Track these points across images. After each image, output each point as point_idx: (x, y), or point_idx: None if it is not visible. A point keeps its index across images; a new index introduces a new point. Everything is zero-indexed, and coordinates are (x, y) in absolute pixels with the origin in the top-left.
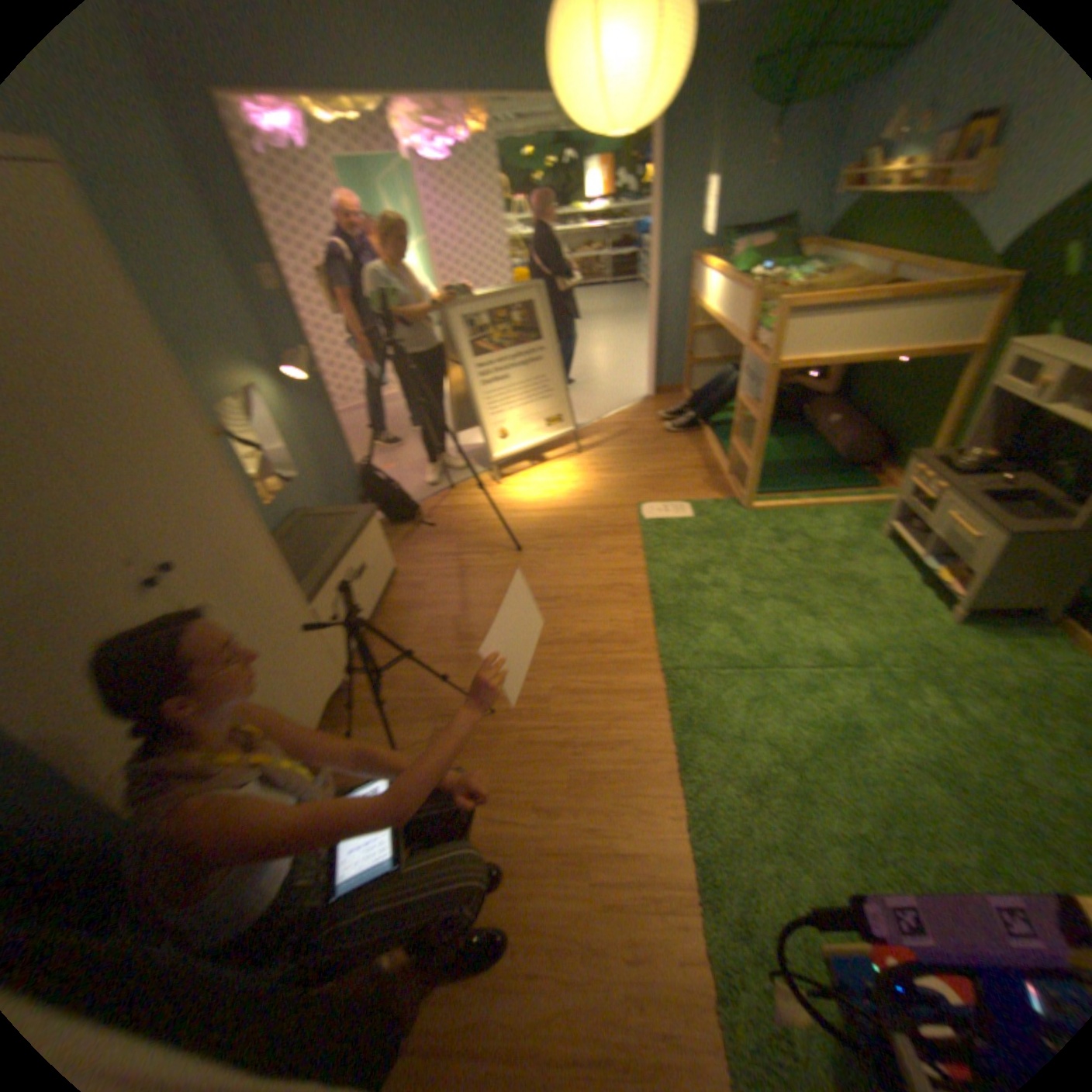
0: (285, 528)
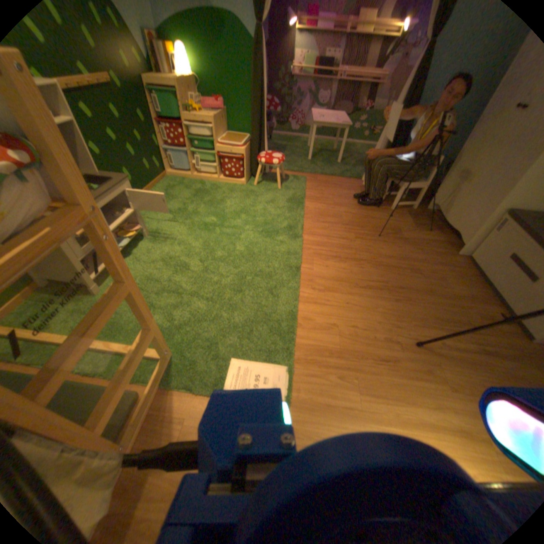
0: None
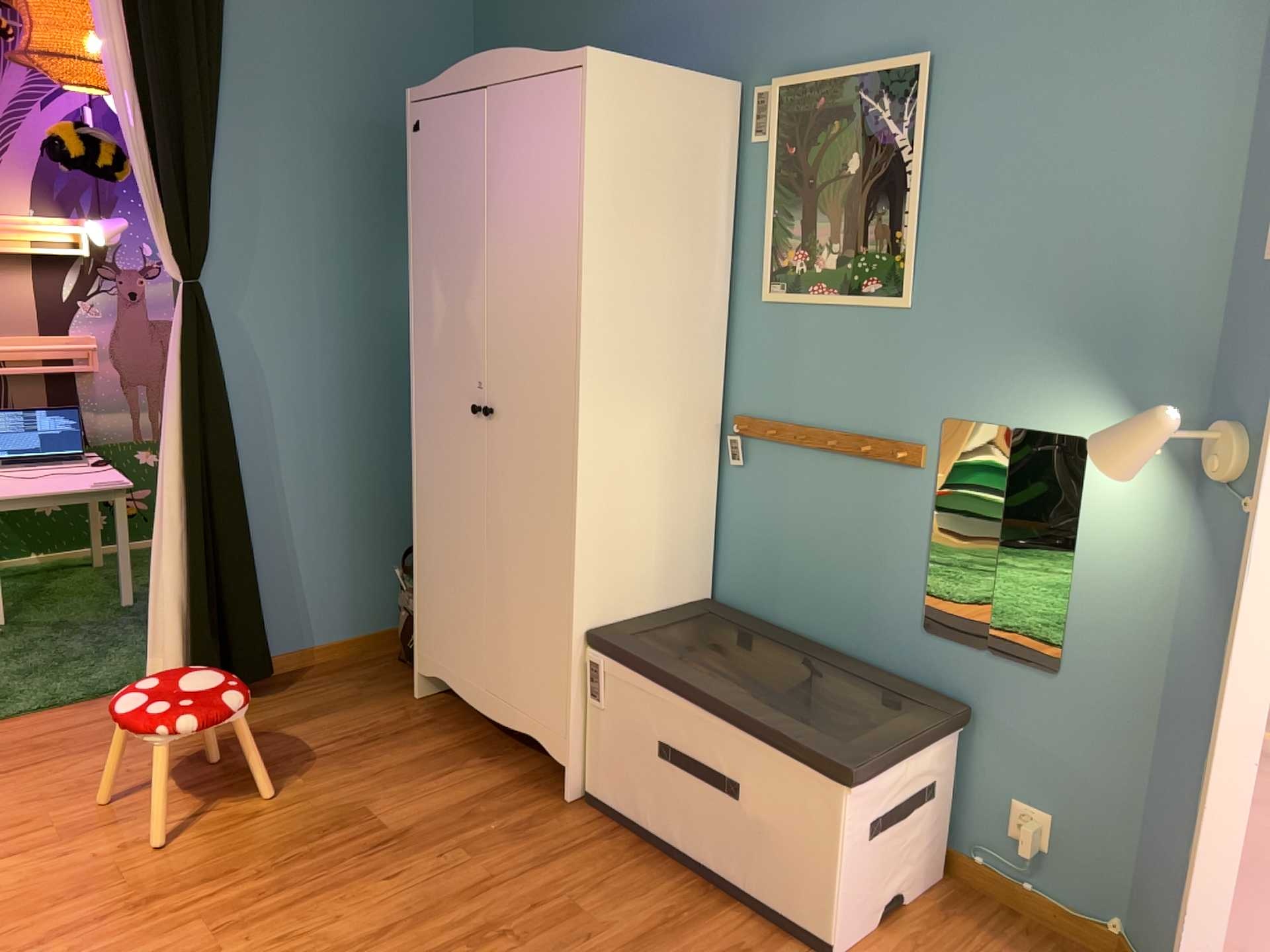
0: (896, 679)
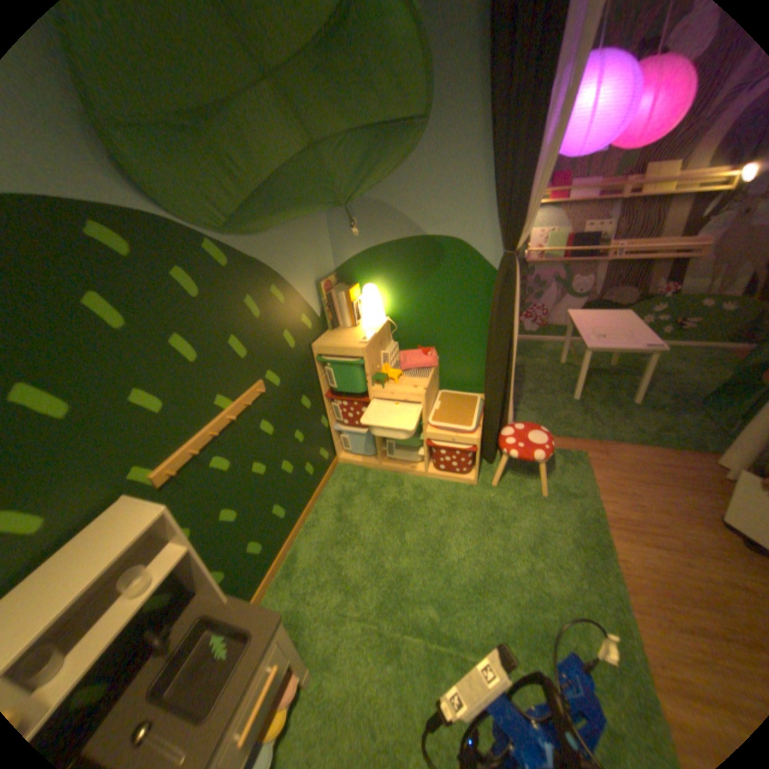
0: None
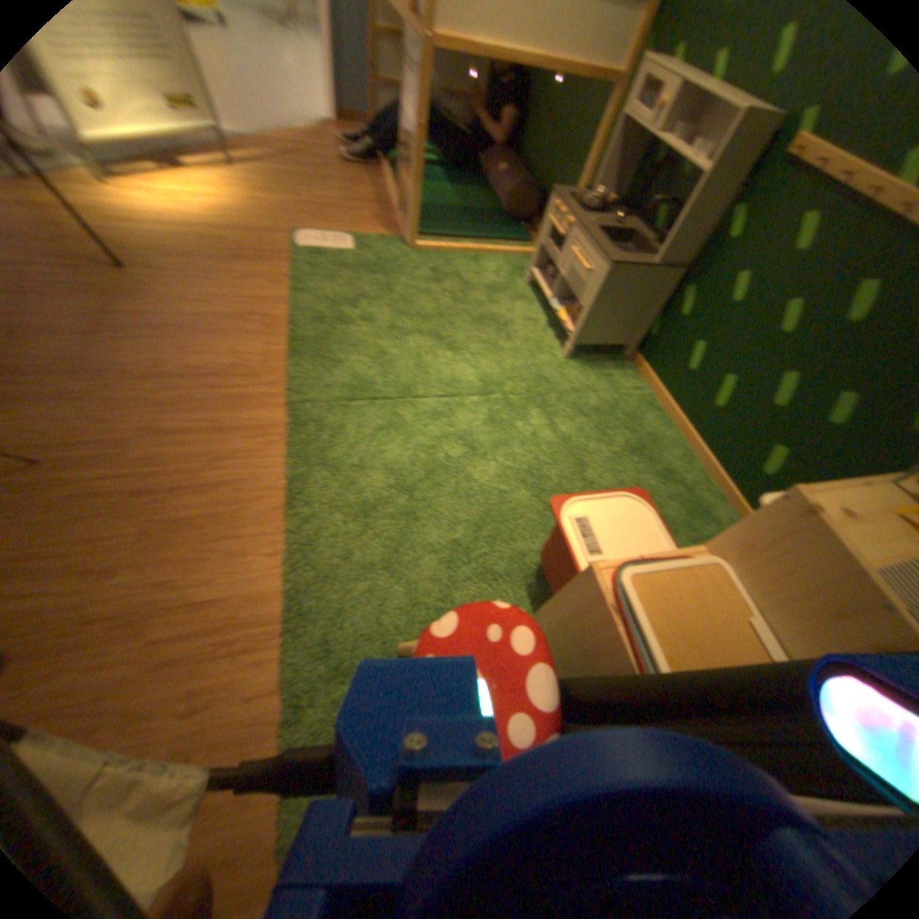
0: None
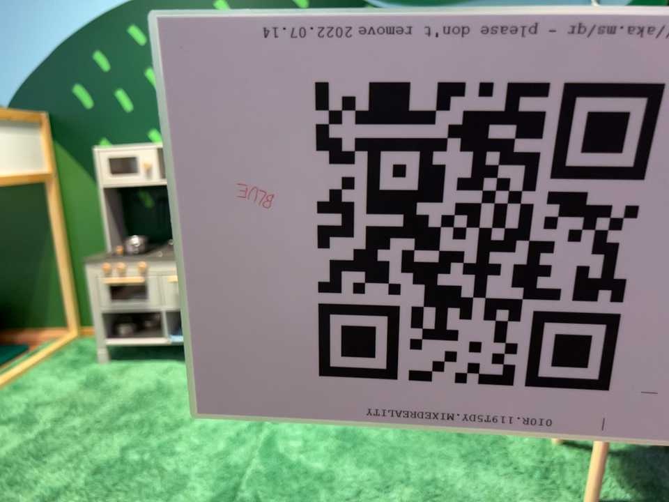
0: None
